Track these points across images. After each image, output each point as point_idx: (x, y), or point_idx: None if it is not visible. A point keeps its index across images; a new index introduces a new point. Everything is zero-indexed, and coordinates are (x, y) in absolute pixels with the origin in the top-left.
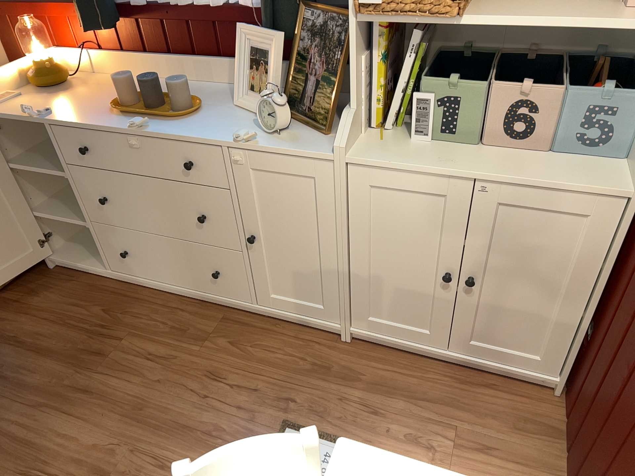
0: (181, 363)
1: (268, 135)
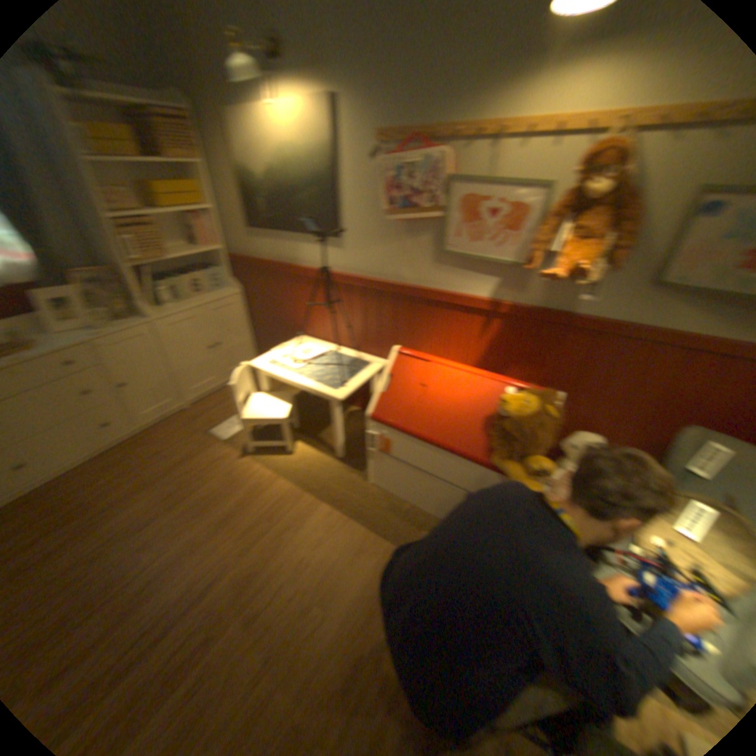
0: (127, 470)
1: (101, 330)
